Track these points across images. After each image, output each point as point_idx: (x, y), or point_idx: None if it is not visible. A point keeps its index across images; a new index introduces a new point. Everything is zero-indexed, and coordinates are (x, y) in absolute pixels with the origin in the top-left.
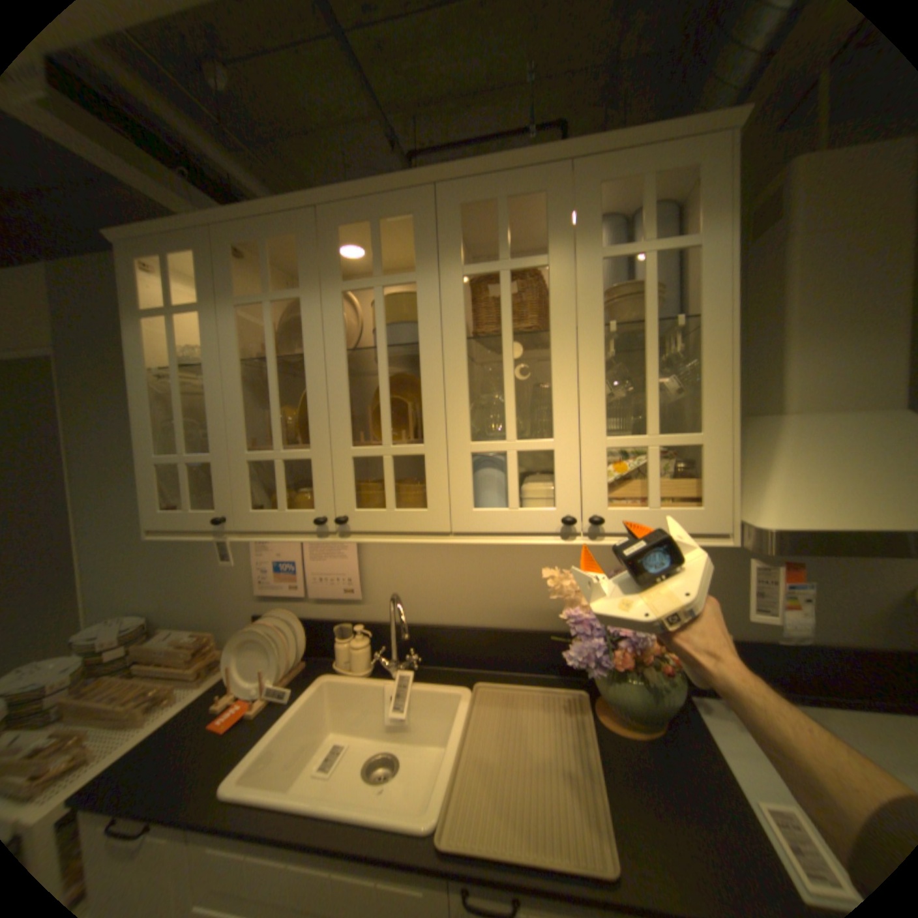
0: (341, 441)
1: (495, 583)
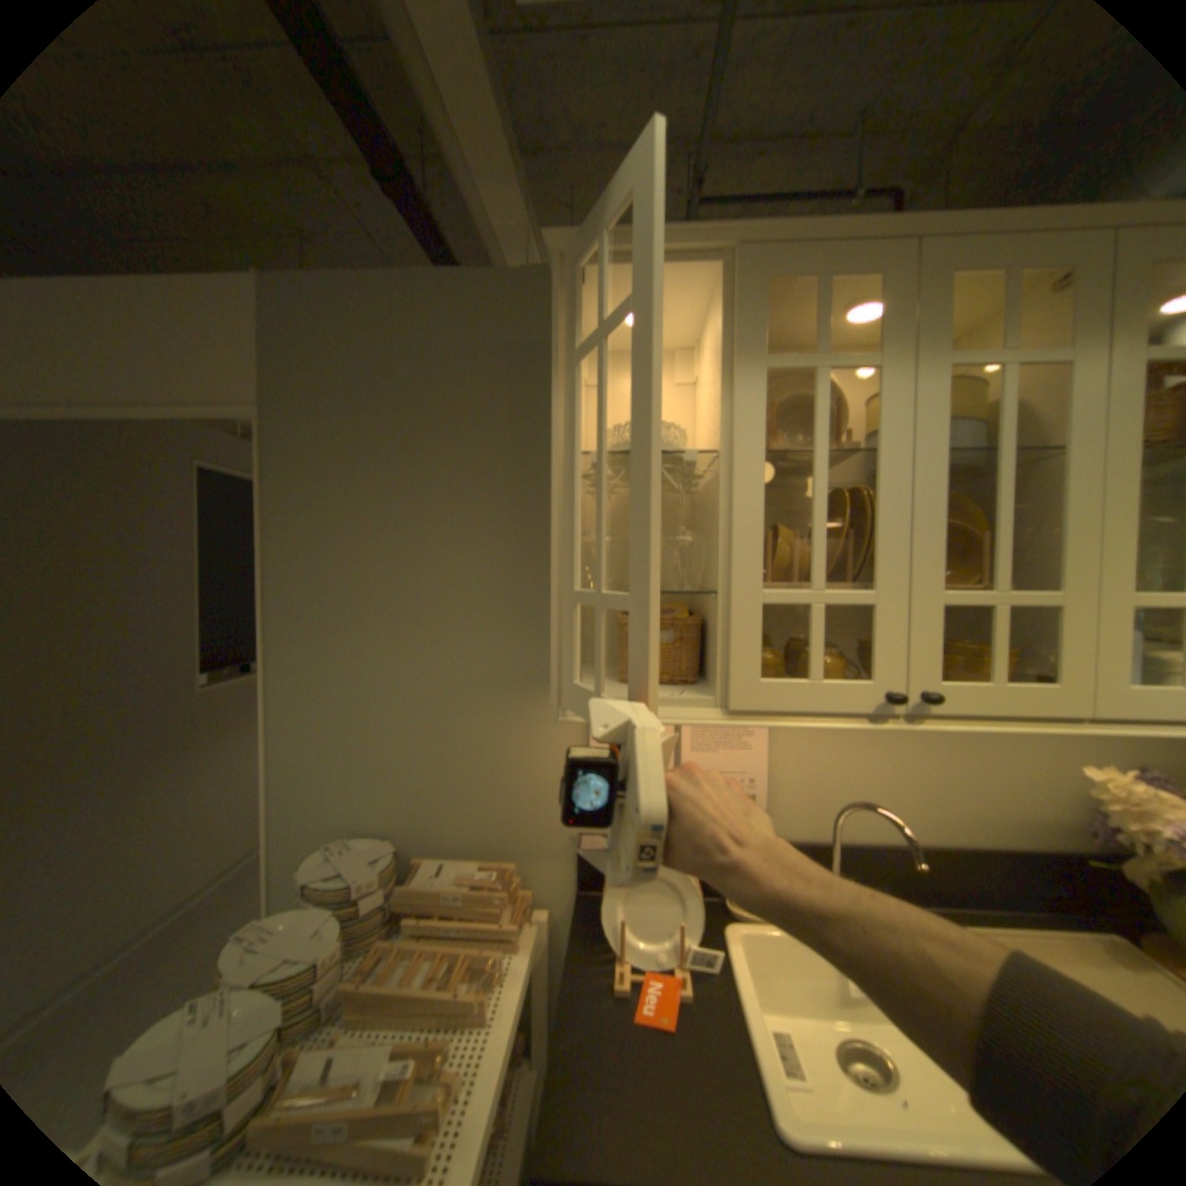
0: (930, 581)
1: (966, 786)
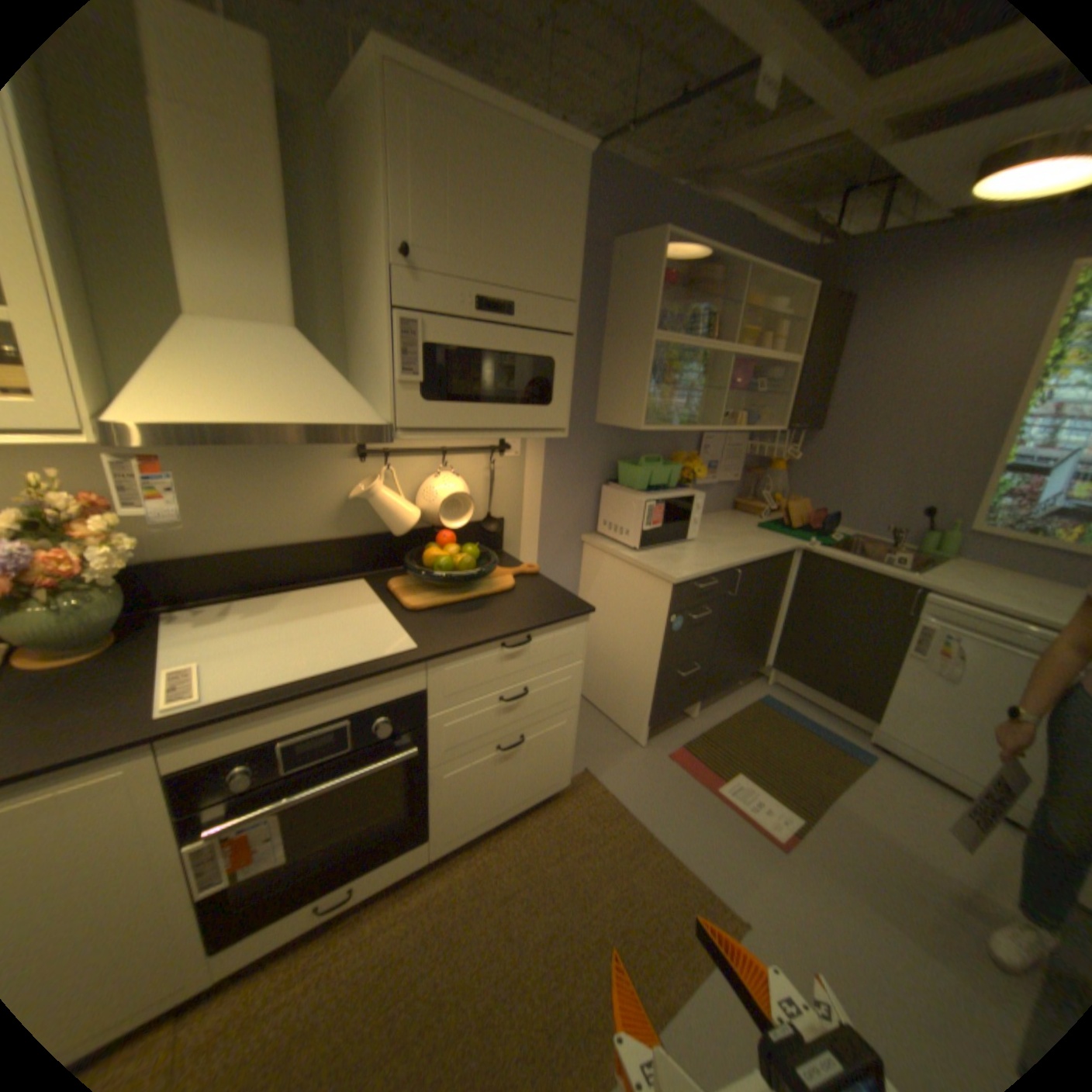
0: None
1: None
